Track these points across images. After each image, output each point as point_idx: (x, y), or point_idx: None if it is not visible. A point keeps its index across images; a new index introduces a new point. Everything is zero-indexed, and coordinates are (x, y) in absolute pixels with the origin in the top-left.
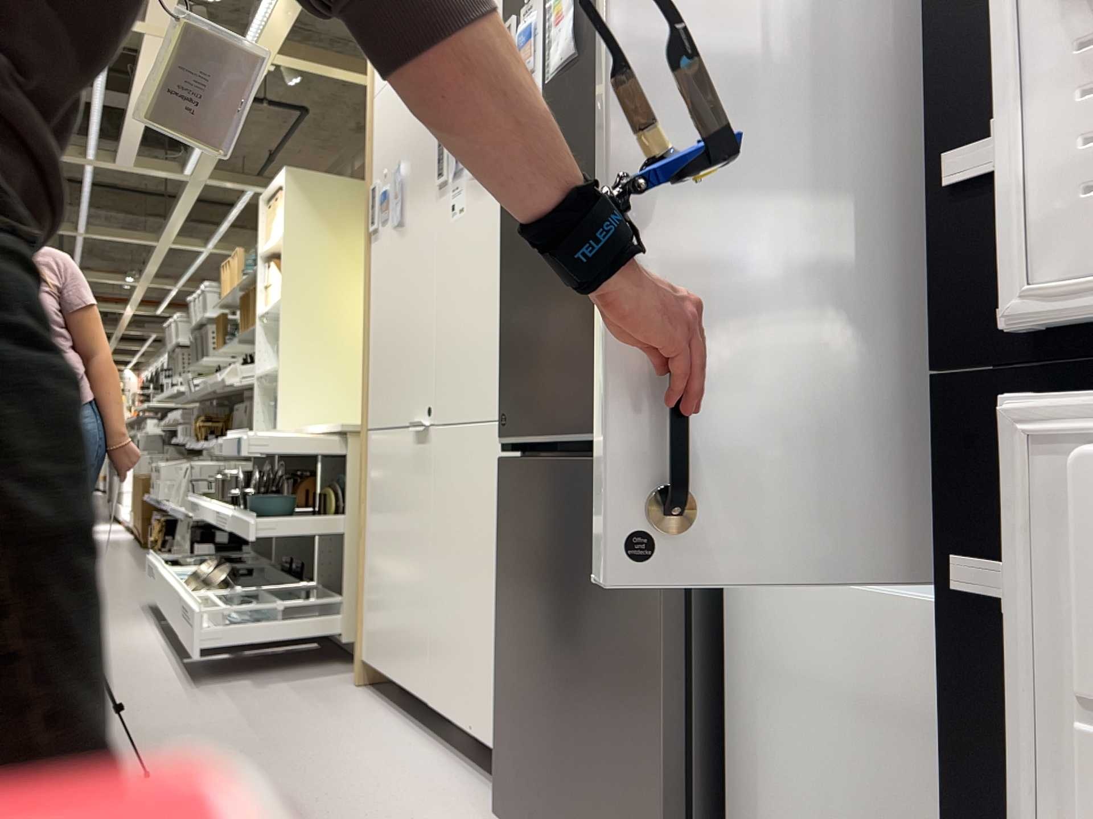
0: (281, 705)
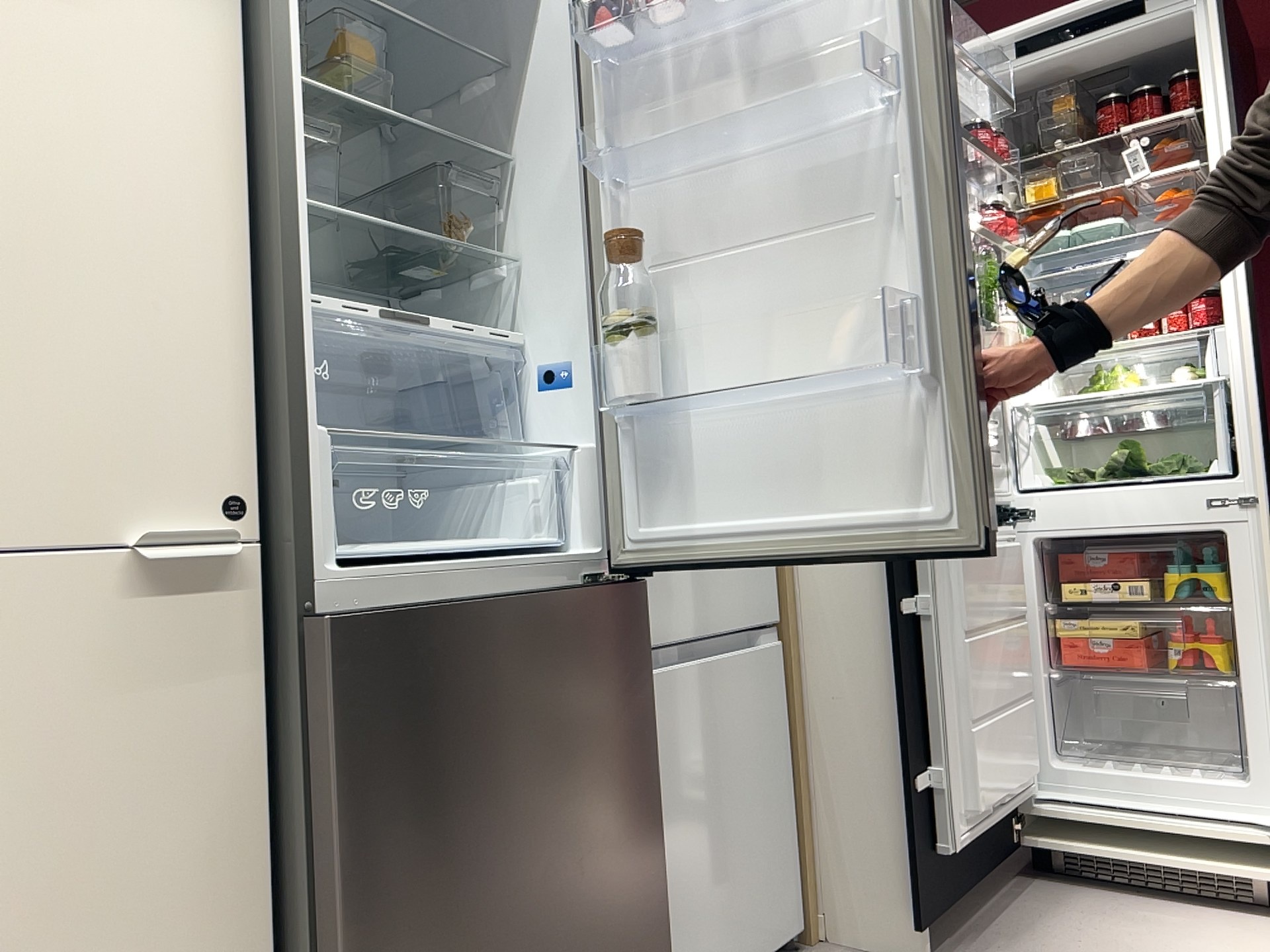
0: None
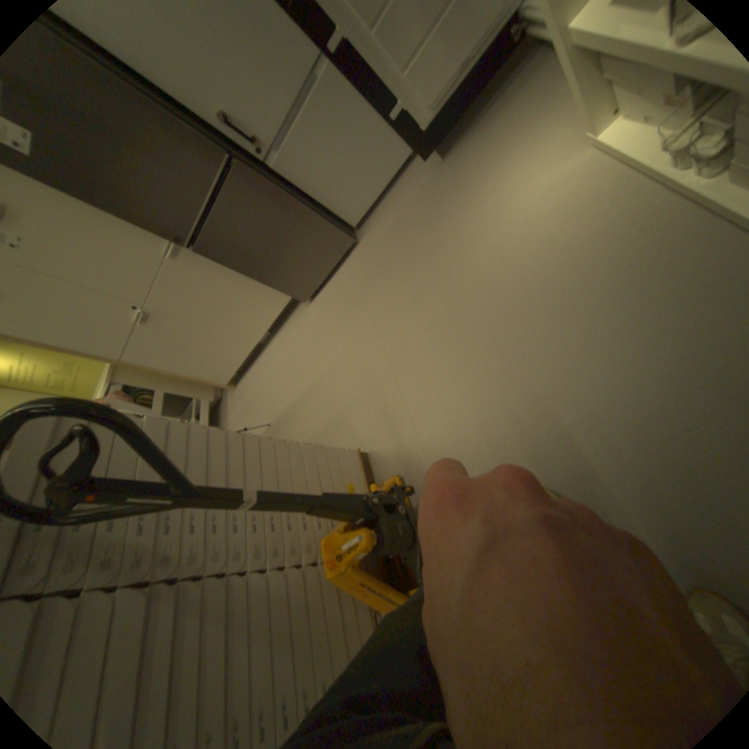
0: (242, 408)
